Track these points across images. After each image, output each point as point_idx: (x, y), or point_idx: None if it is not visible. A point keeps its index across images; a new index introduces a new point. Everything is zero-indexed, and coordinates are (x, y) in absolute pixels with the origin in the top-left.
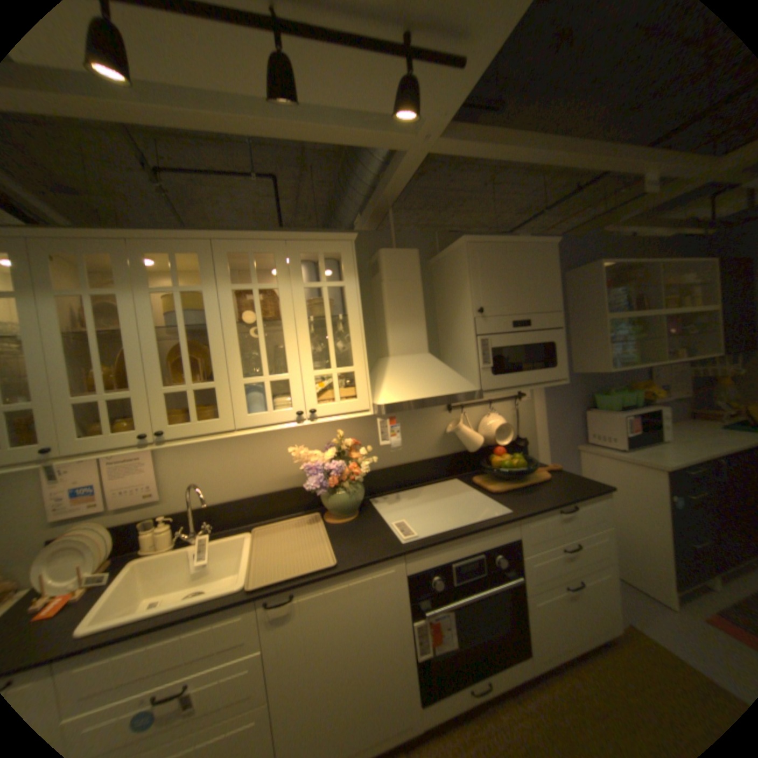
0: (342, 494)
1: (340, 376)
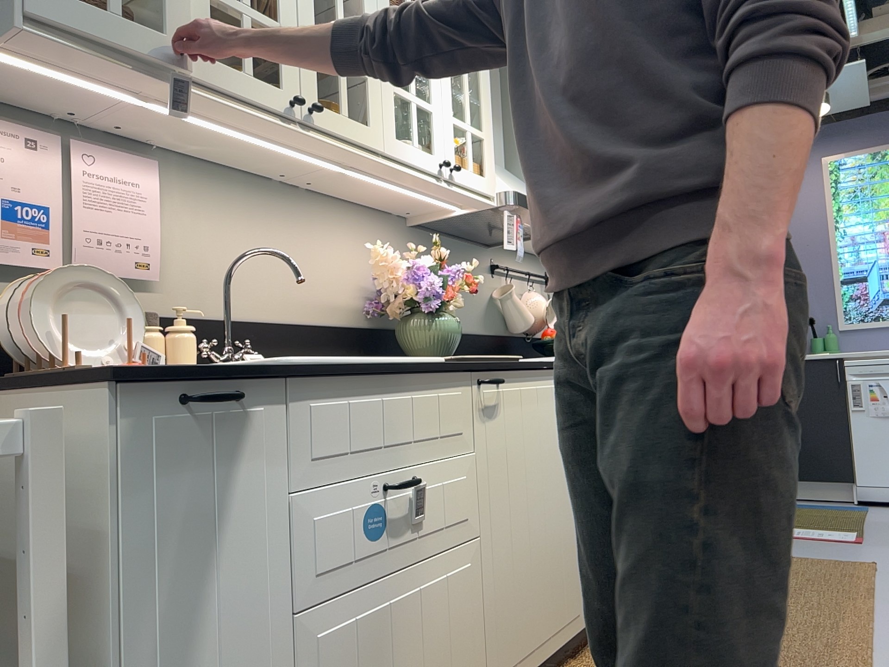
0: (444, 322)
1: (471, 138)
